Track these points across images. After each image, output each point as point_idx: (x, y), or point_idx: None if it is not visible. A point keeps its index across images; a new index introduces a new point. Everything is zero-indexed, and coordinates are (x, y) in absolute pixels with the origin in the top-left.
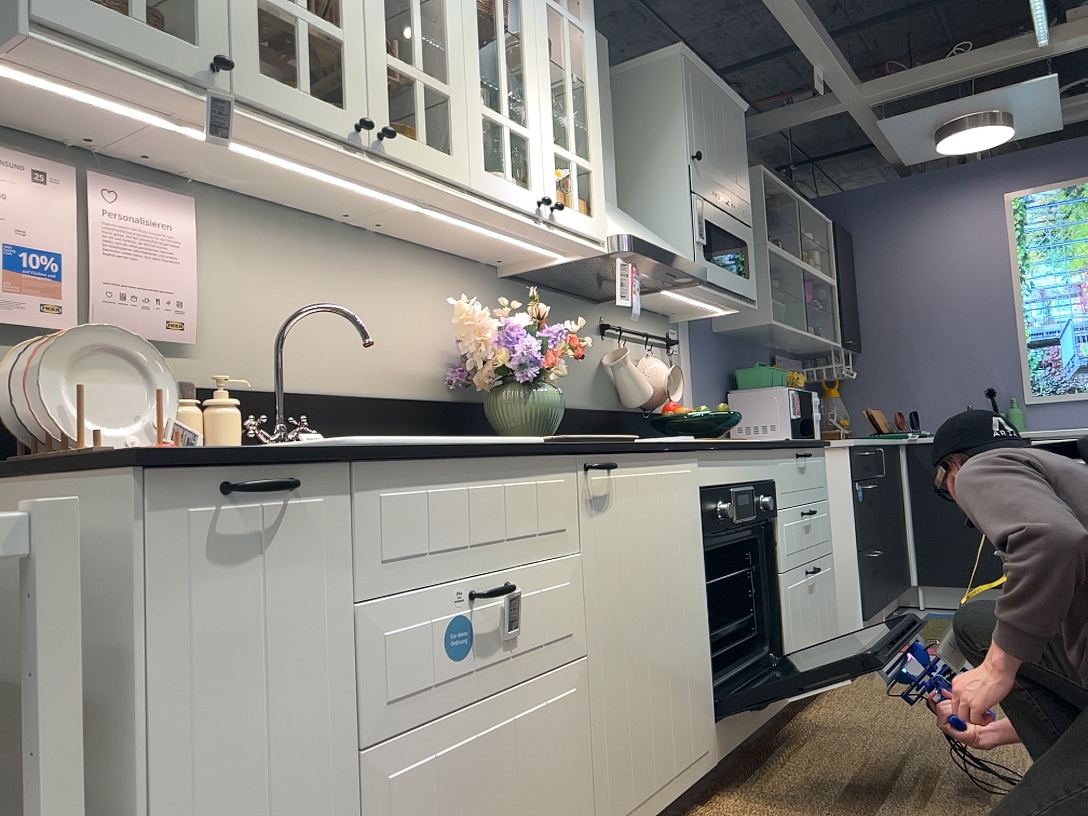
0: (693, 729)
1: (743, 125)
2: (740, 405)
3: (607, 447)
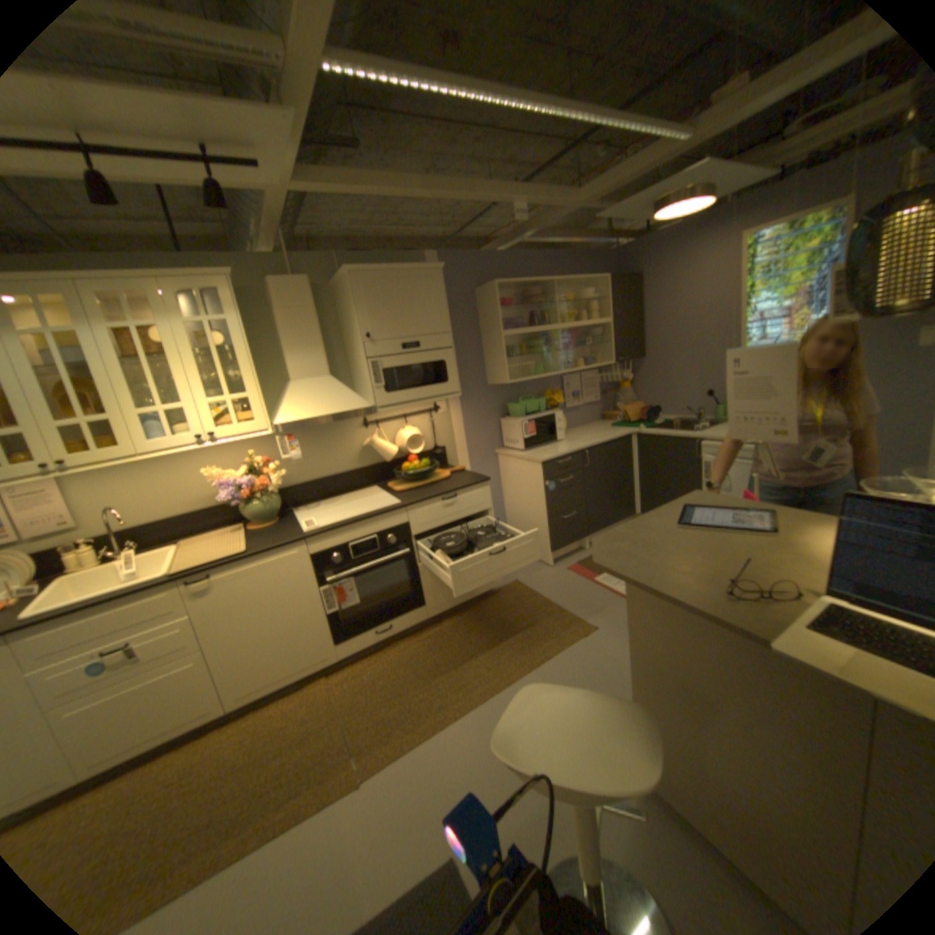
0: (309, 656)
1: (436, 283)
2: (505, 427)
3: (200, 573)
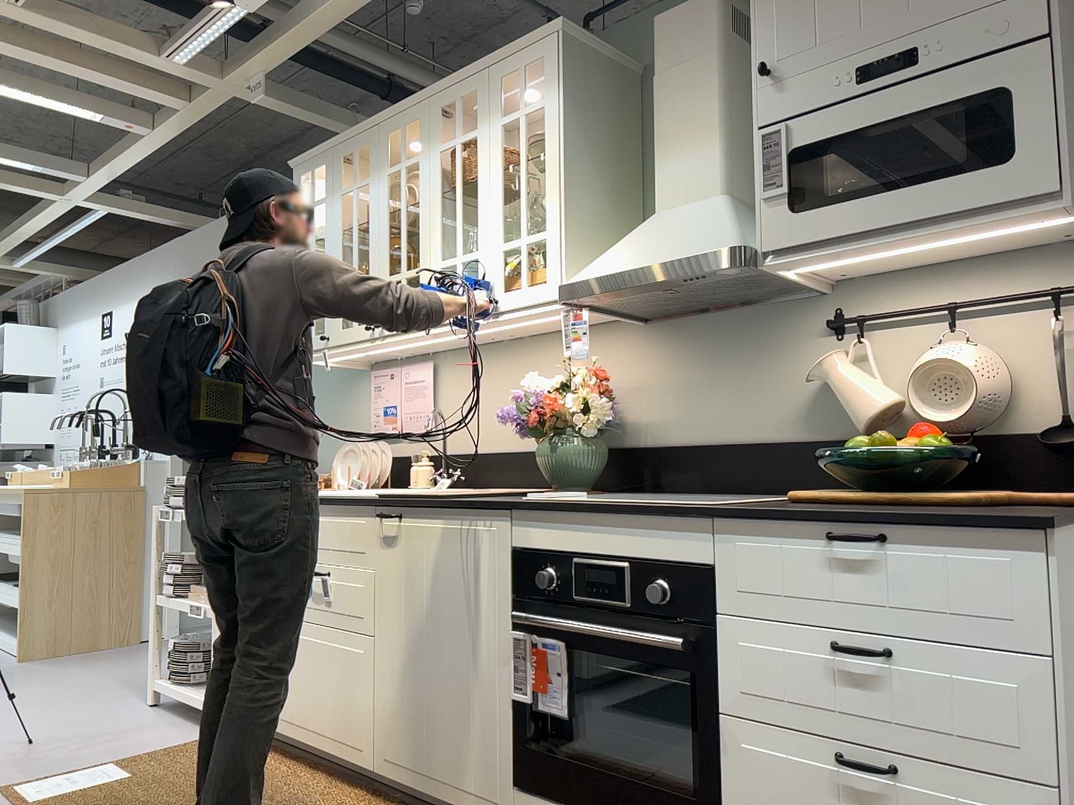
0: (474, 765)
1: None
2: None
3: (391, 502)
